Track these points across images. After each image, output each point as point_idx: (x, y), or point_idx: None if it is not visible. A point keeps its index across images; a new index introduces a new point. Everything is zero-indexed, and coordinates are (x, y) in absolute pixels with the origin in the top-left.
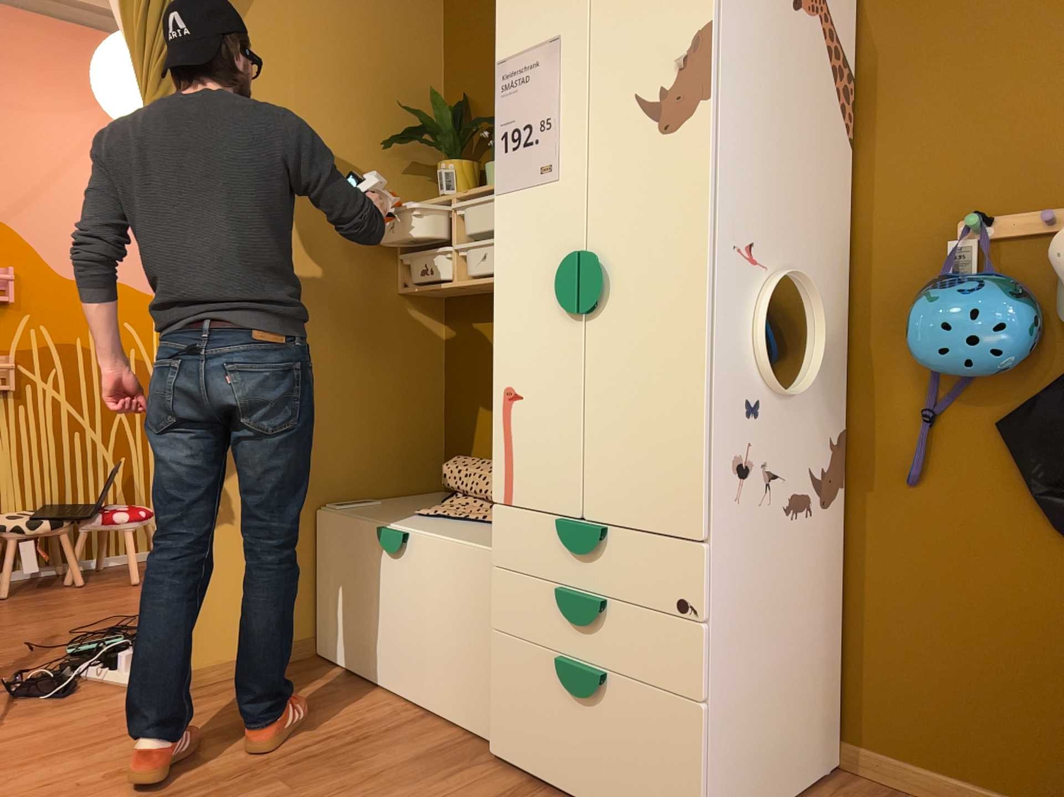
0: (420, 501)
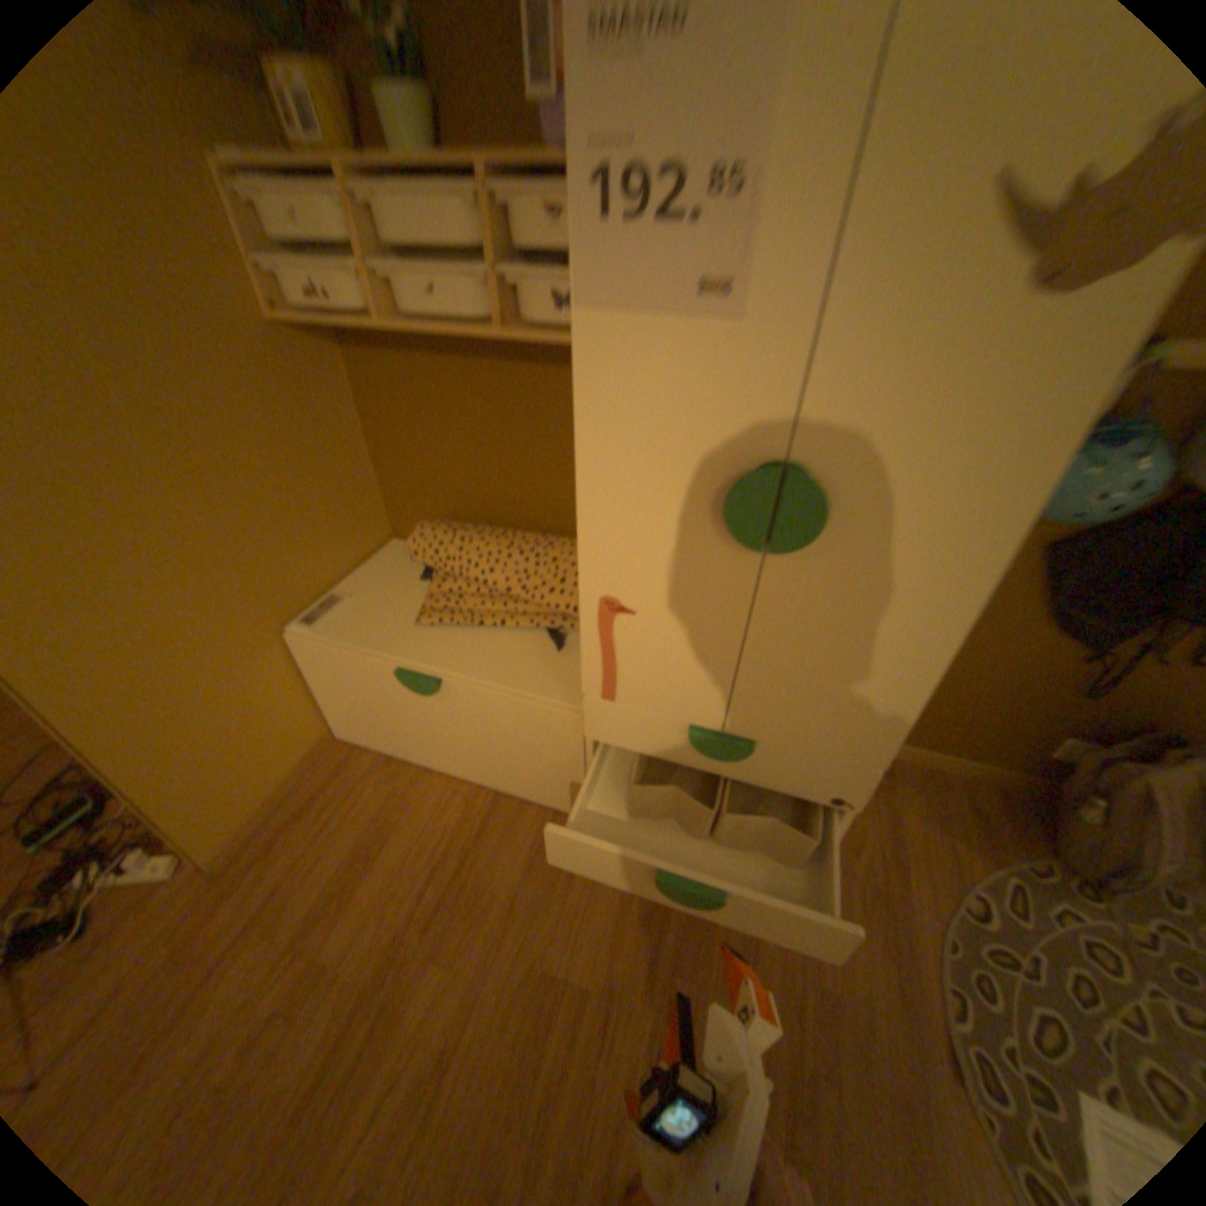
0: (389, 573)
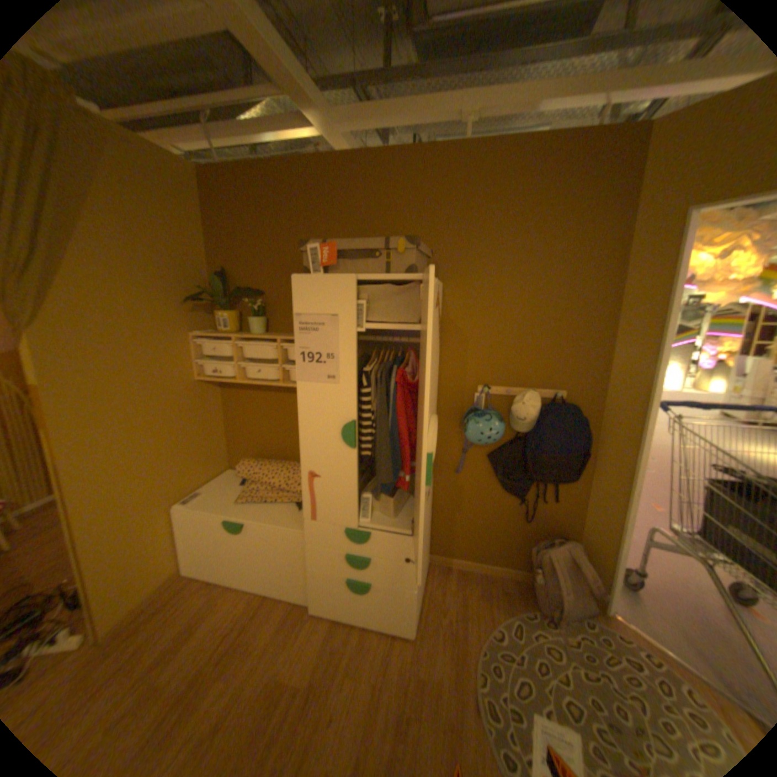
0: (224, 484)
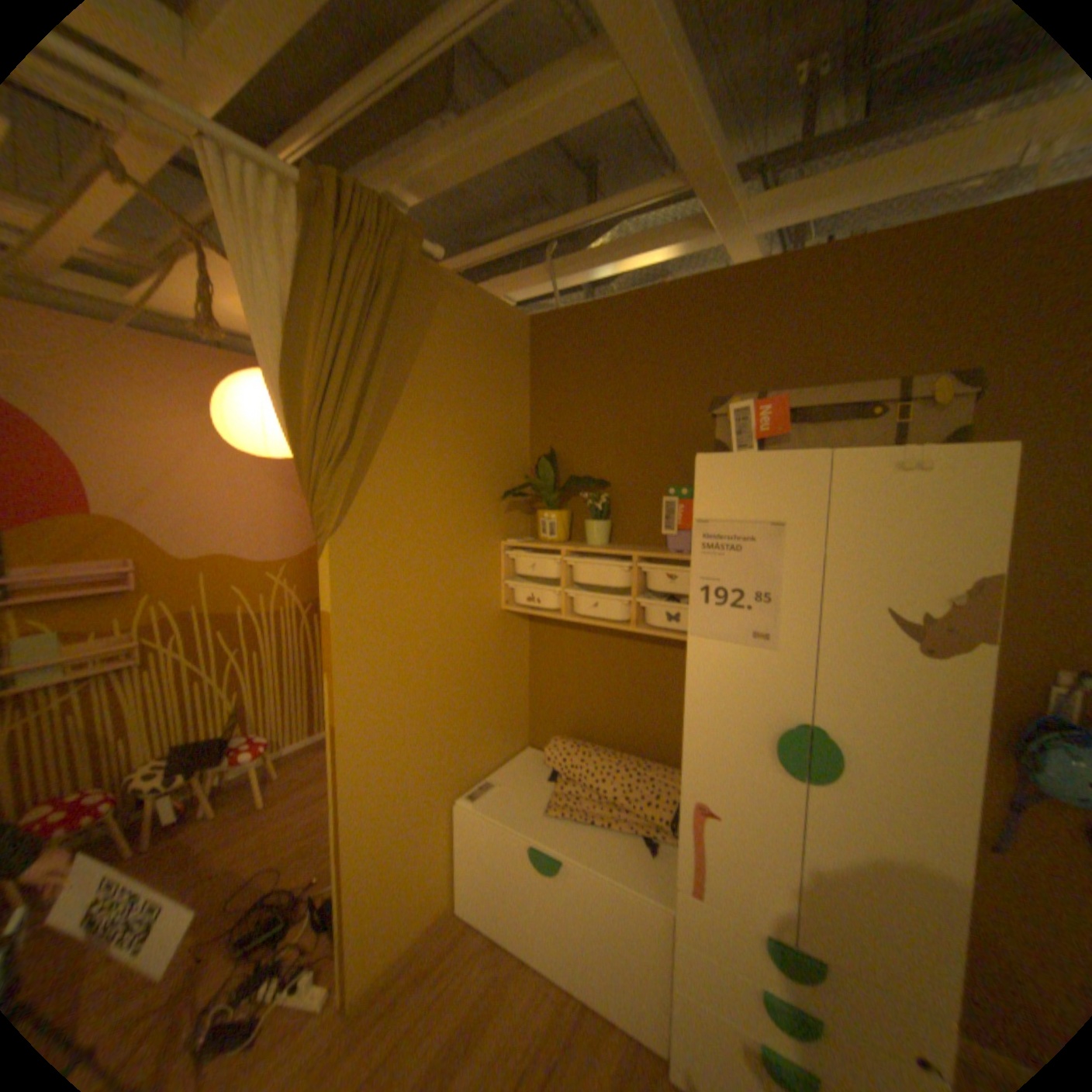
0: (525, 773)
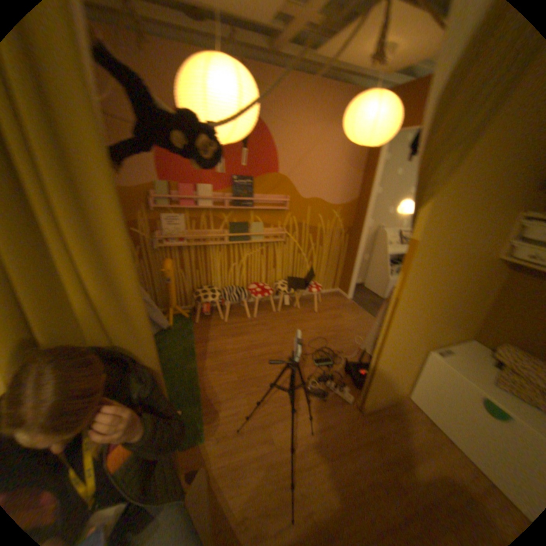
0: (476, 354)
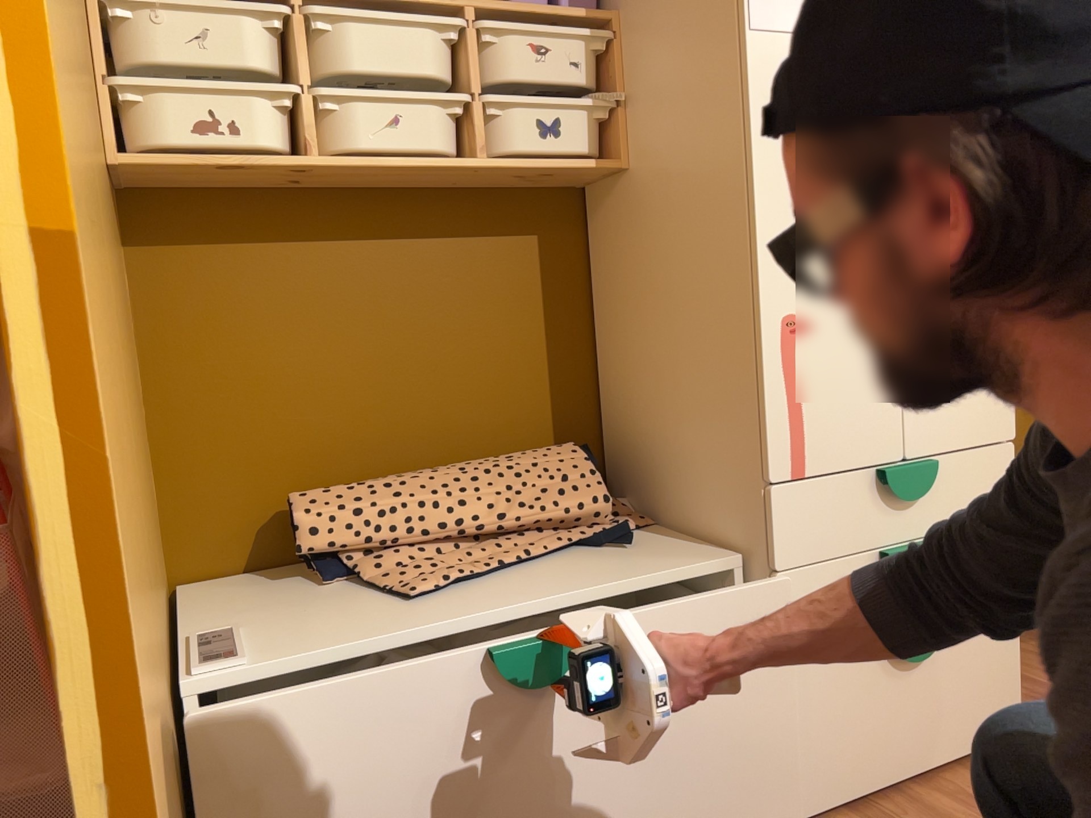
0: (252, 600)
